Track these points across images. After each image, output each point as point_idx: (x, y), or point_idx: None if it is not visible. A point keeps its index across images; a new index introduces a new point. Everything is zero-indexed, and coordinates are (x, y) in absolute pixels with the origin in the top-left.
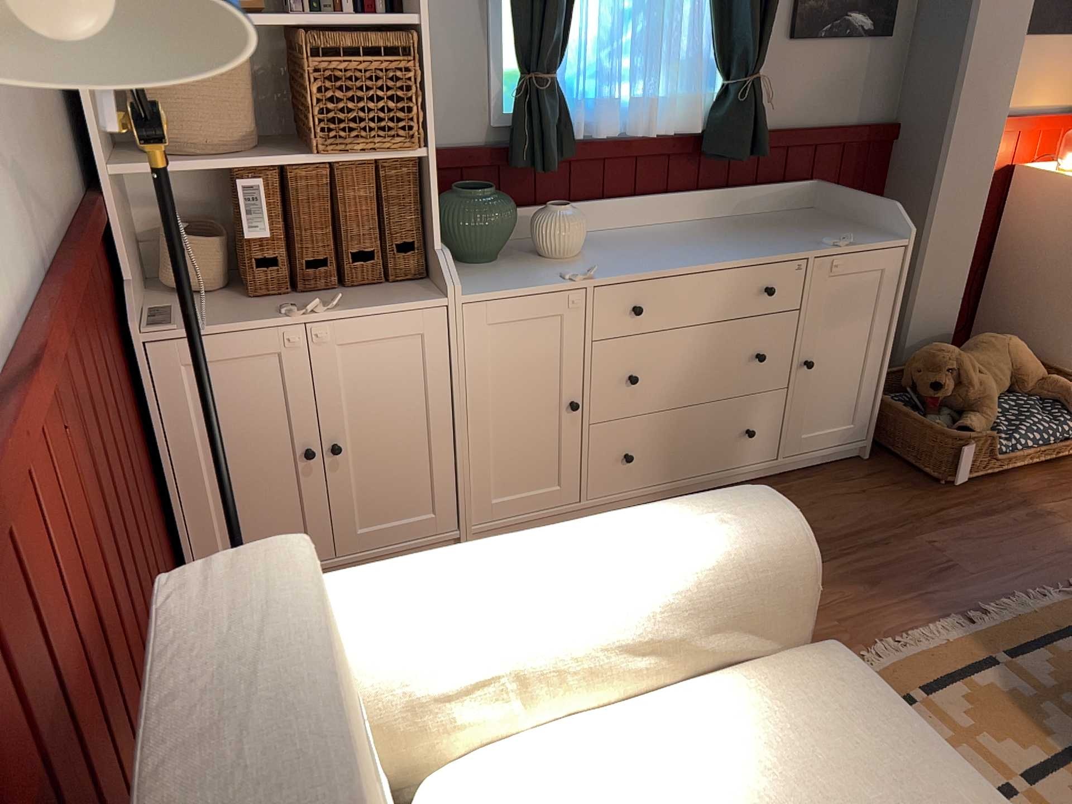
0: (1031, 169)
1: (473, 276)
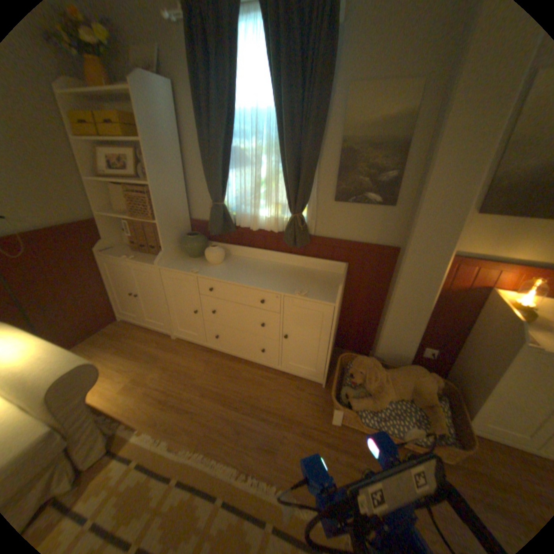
0: (501, 294)
1: (179, 261)
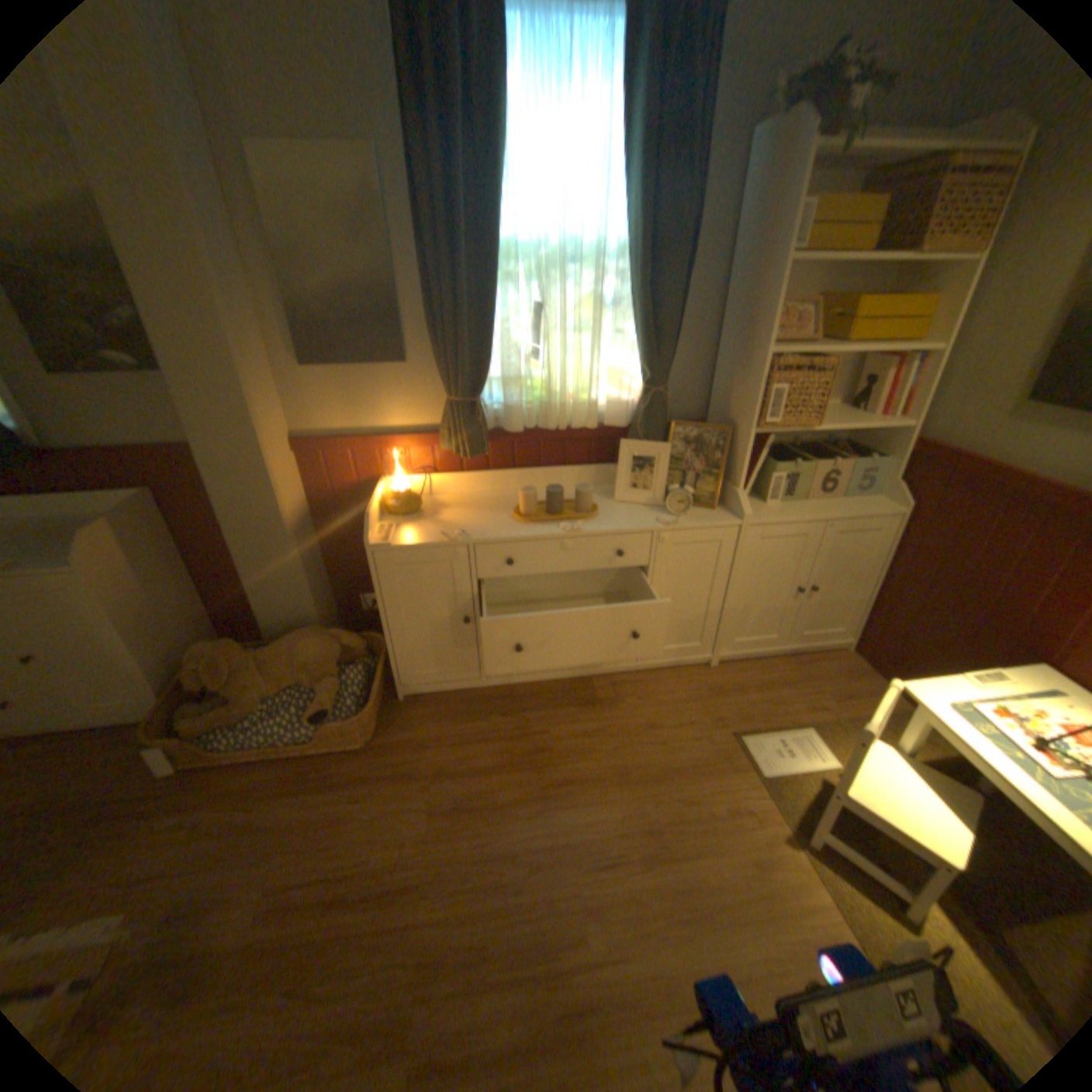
0: (390, 483)
1: None
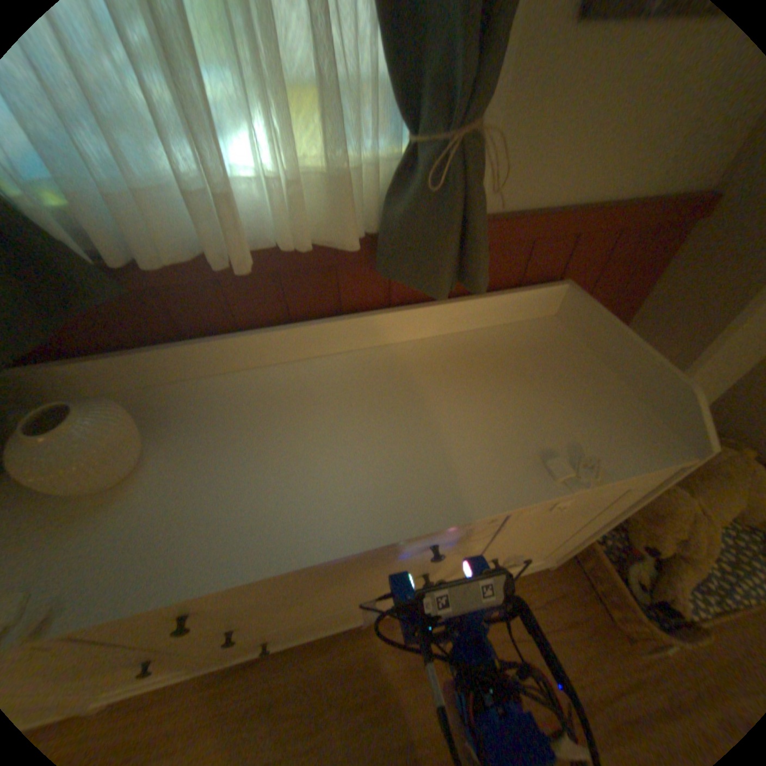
0: None
1: None
